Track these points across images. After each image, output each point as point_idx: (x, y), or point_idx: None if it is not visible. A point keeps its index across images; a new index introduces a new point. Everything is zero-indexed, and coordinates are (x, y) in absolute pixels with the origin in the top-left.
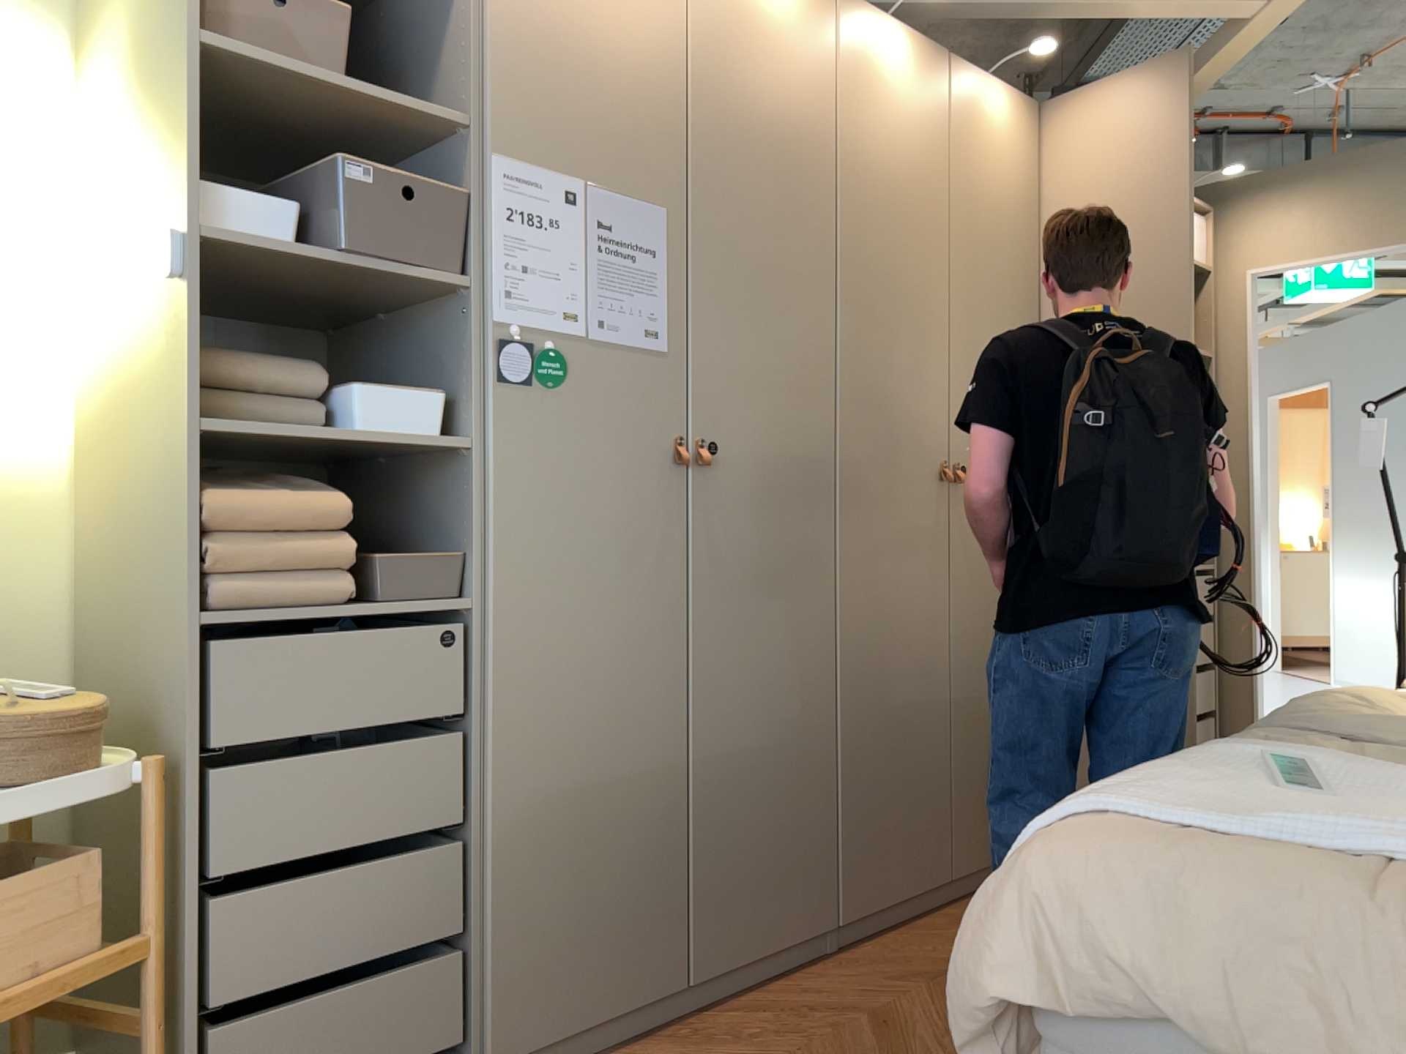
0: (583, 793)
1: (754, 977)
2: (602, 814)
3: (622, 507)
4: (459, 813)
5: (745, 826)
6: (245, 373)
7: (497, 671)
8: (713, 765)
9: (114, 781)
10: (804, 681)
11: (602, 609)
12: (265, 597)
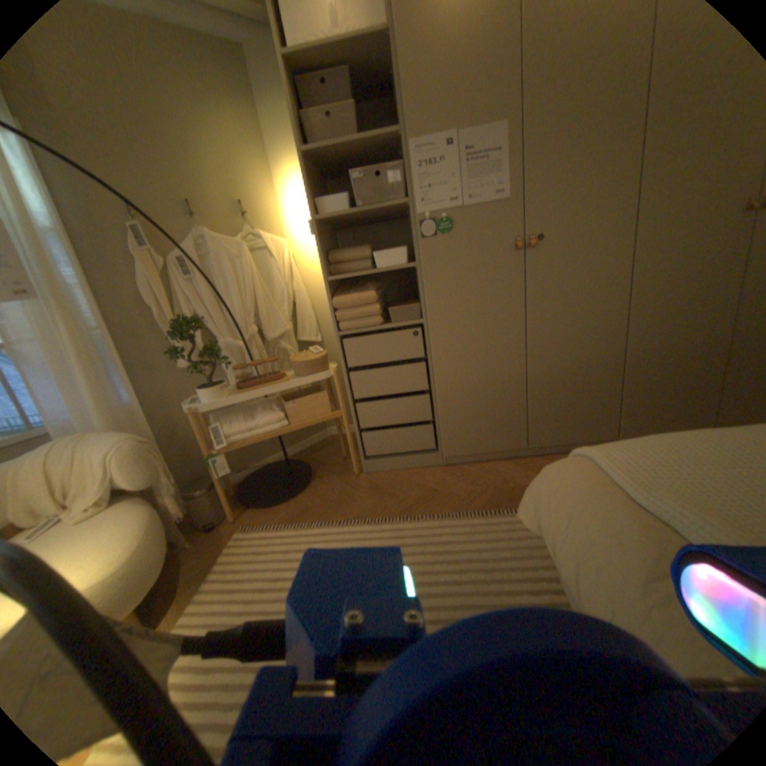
0: (472, 381)
1: (563, 449)
2: (482, 389)
3: (486, 275)
4: (426, 385)
5: (557, 396)
6: (344, 255)
7: (433, 342)
8: (538, 373)
9: (325, 374)
10: (599, 338)
11: (478, 317)
12: (354, 325)
